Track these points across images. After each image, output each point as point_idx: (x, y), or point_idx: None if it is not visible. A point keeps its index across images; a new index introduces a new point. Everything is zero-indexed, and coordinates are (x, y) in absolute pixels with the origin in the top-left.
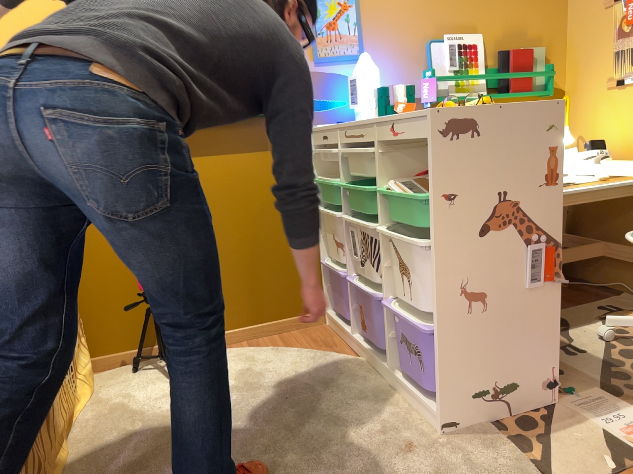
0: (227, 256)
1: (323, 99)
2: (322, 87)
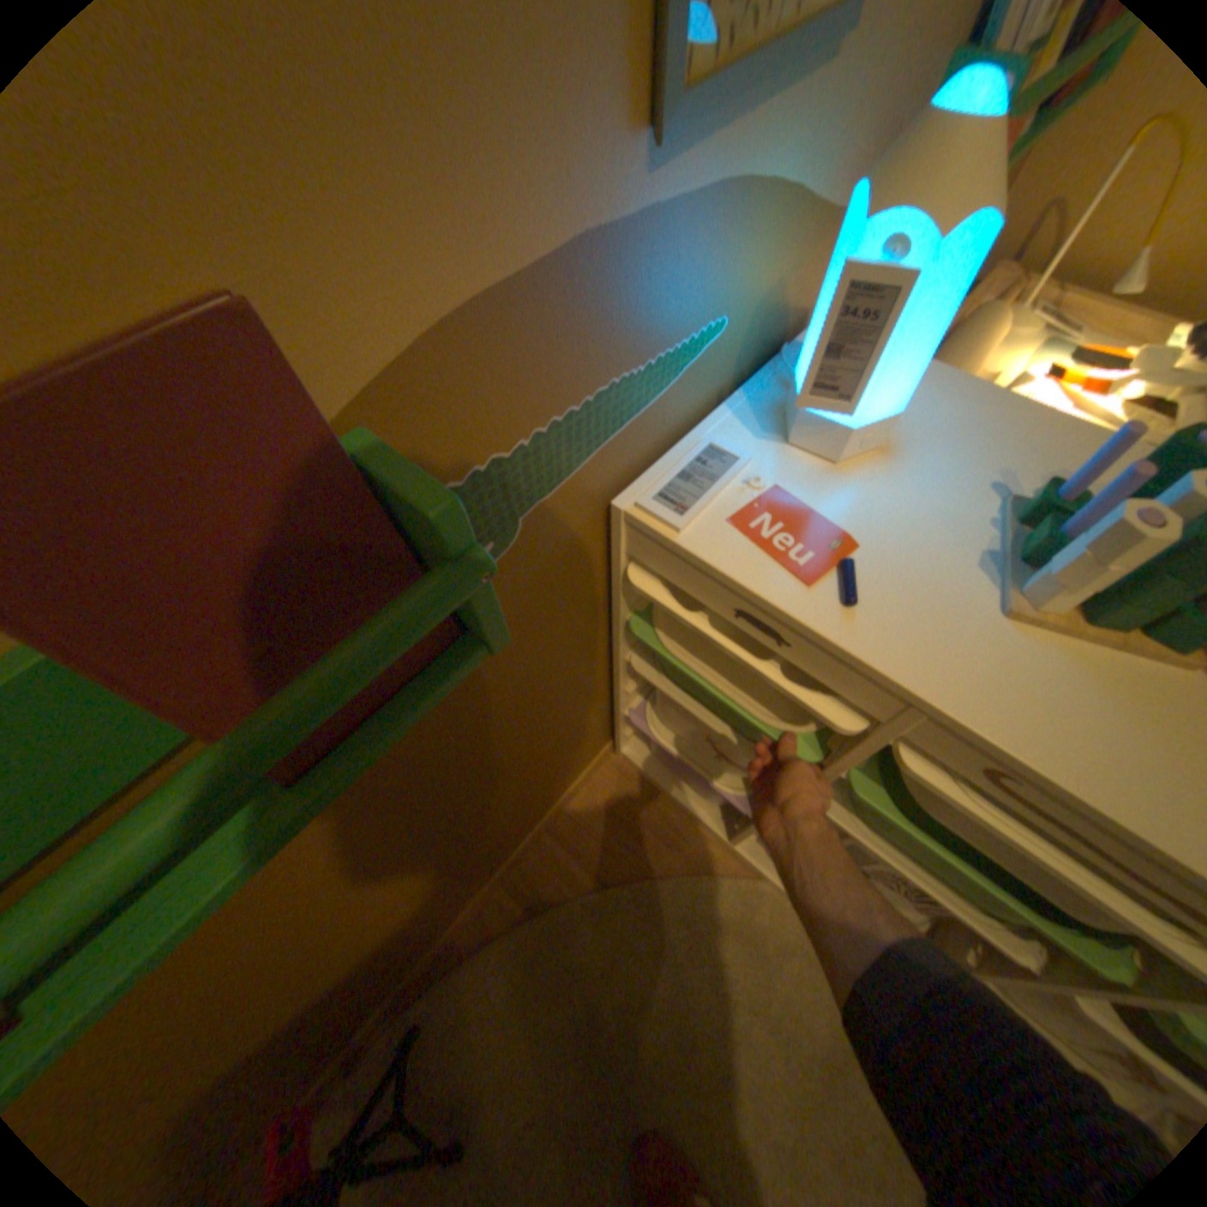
0: (431, 883)
1: (663, 352)
2: (668, 294)
